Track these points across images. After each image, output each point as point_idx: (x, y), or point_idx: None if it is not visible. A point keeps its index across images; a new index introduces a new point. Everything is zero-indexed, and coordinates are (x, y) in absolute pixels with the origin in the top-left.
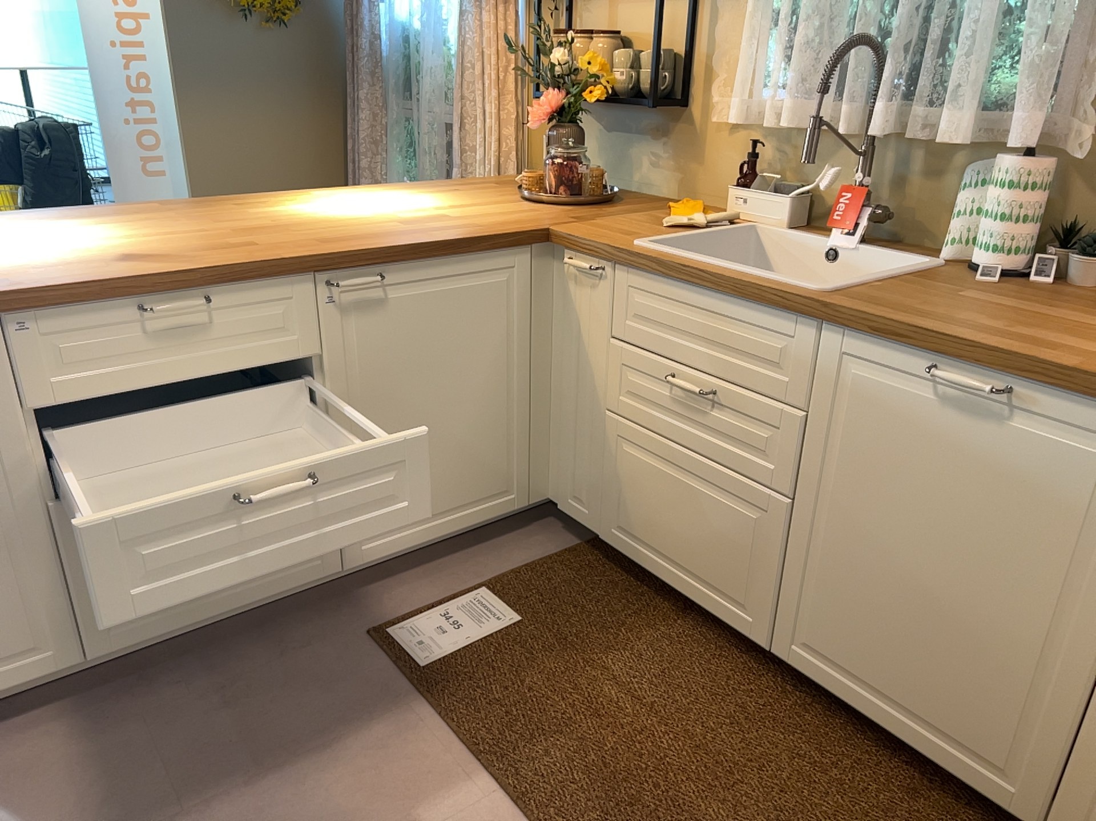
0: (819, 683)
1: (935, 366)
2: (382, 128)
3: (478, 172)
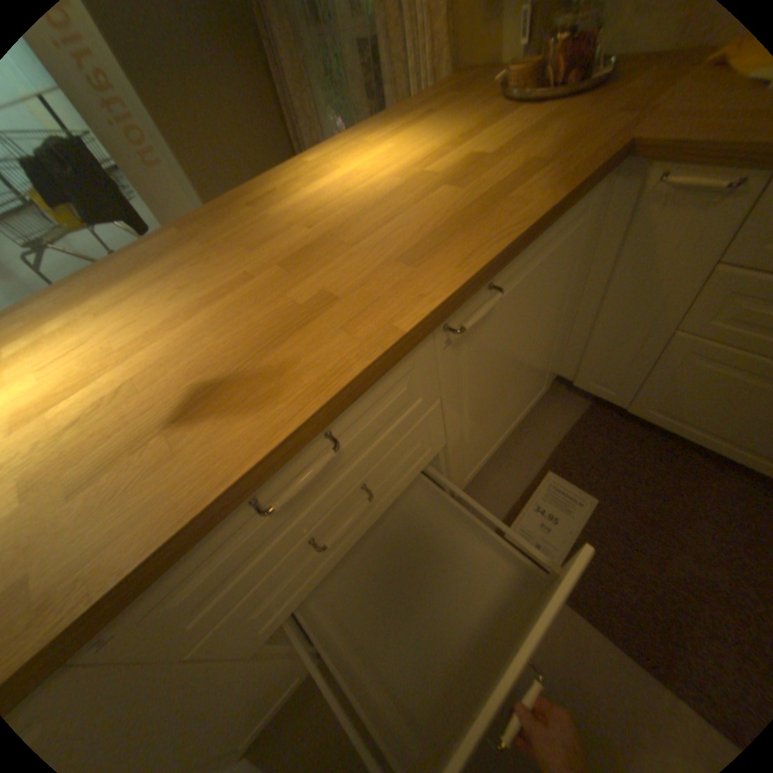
0: None
1: None
2: (299, 64)
3: (412, 83)
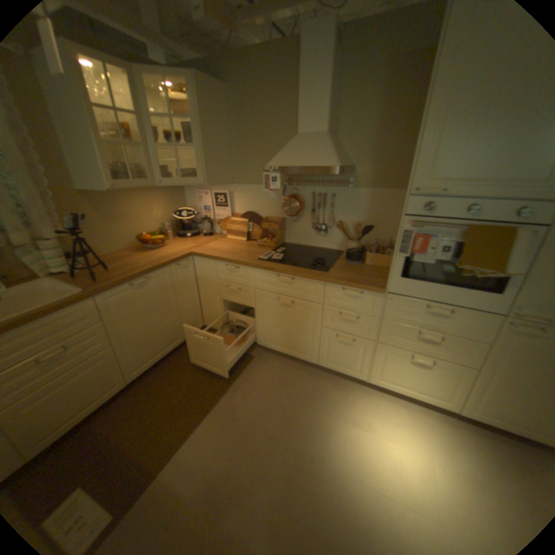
0: (141, 373)
1: (129, 284)
2: None
3: None
